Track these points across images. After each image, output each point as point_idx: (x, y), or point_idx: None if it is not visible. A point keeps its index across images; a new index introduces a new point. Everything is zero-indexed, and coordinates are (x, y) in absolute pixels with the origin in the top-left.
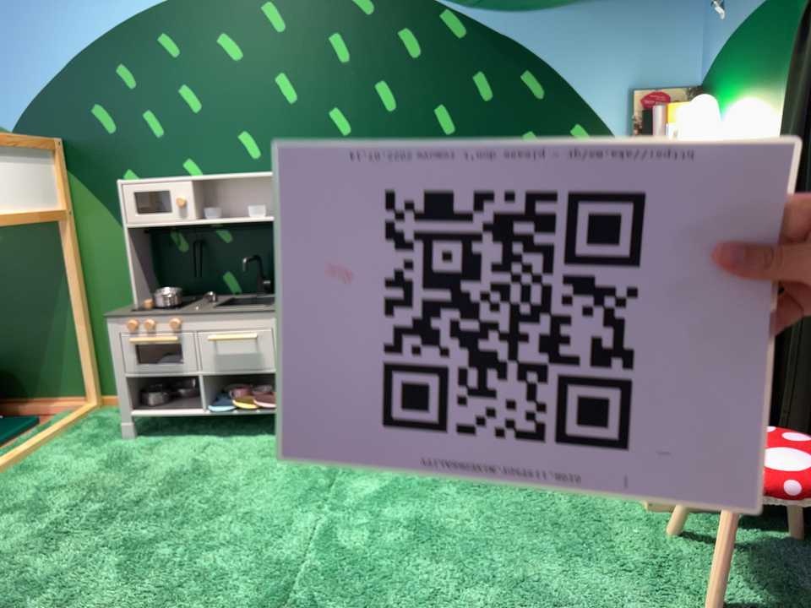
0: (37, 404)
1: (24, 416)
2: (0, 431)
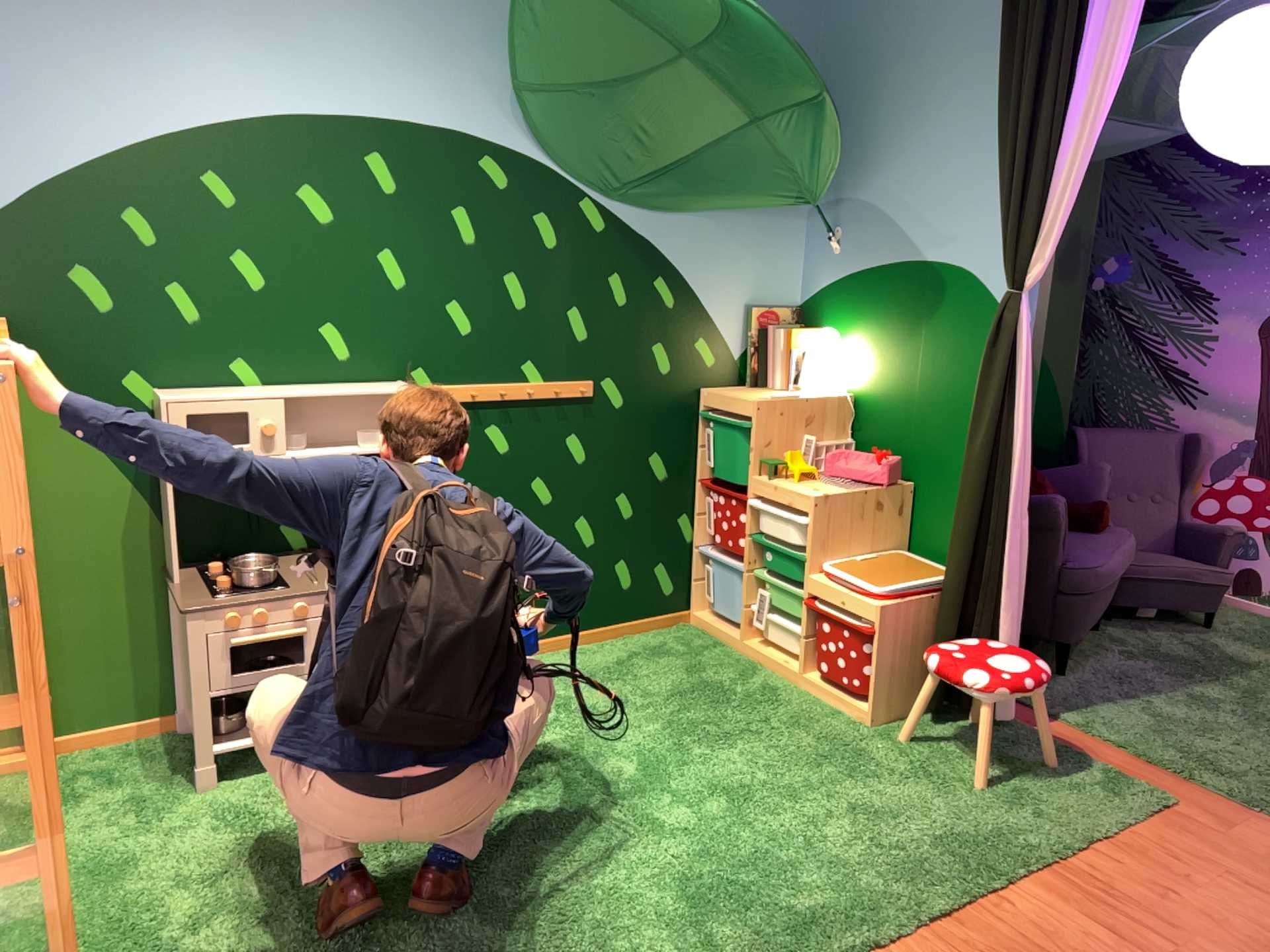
0: None
1: None
2: None
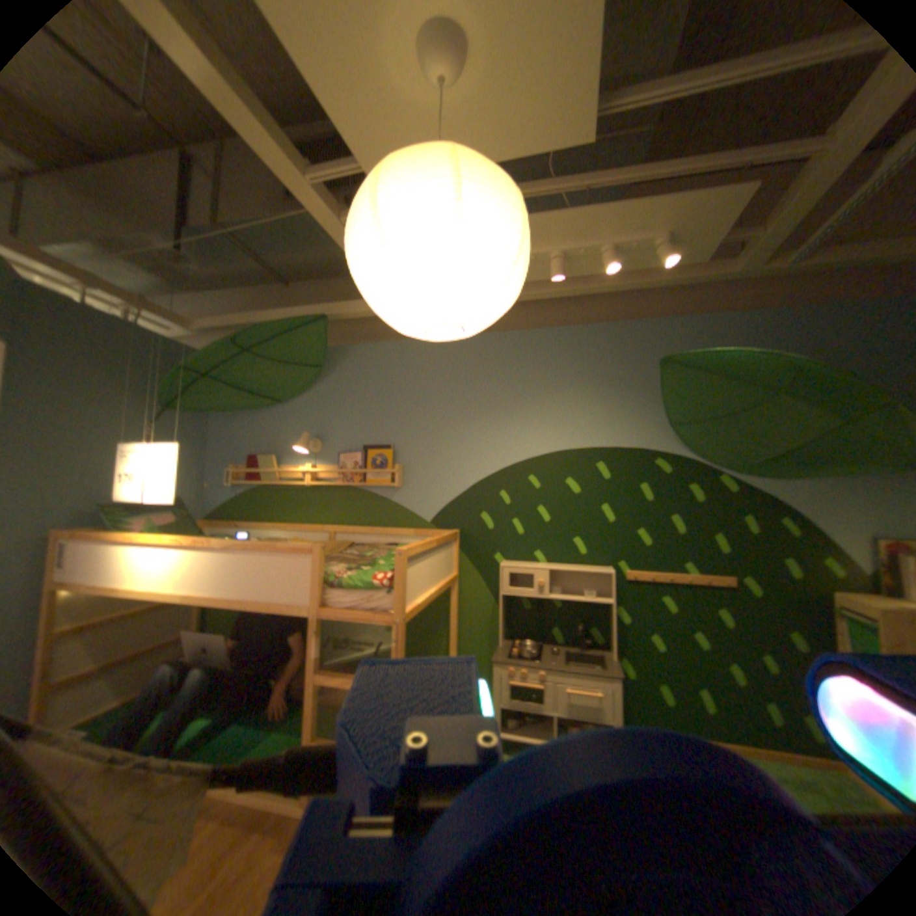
0: None
1: None
2: None
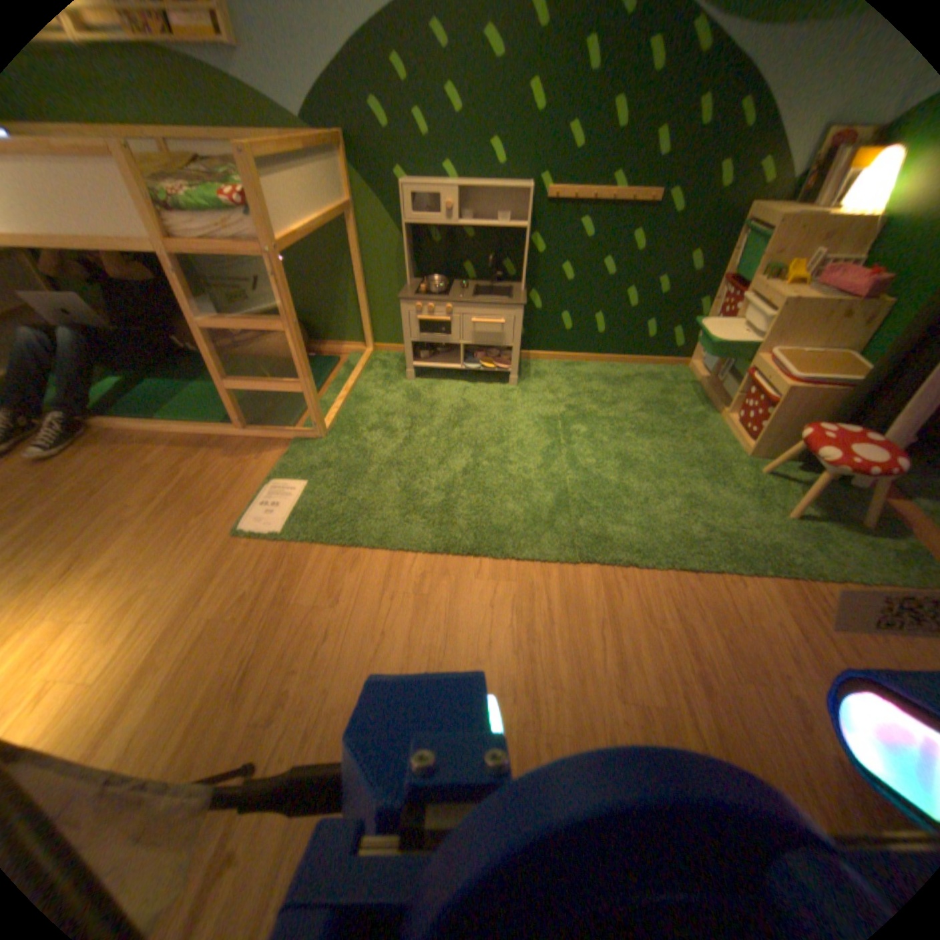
0: (330, 345)
1: (324, 353)
2: (321, 366)
